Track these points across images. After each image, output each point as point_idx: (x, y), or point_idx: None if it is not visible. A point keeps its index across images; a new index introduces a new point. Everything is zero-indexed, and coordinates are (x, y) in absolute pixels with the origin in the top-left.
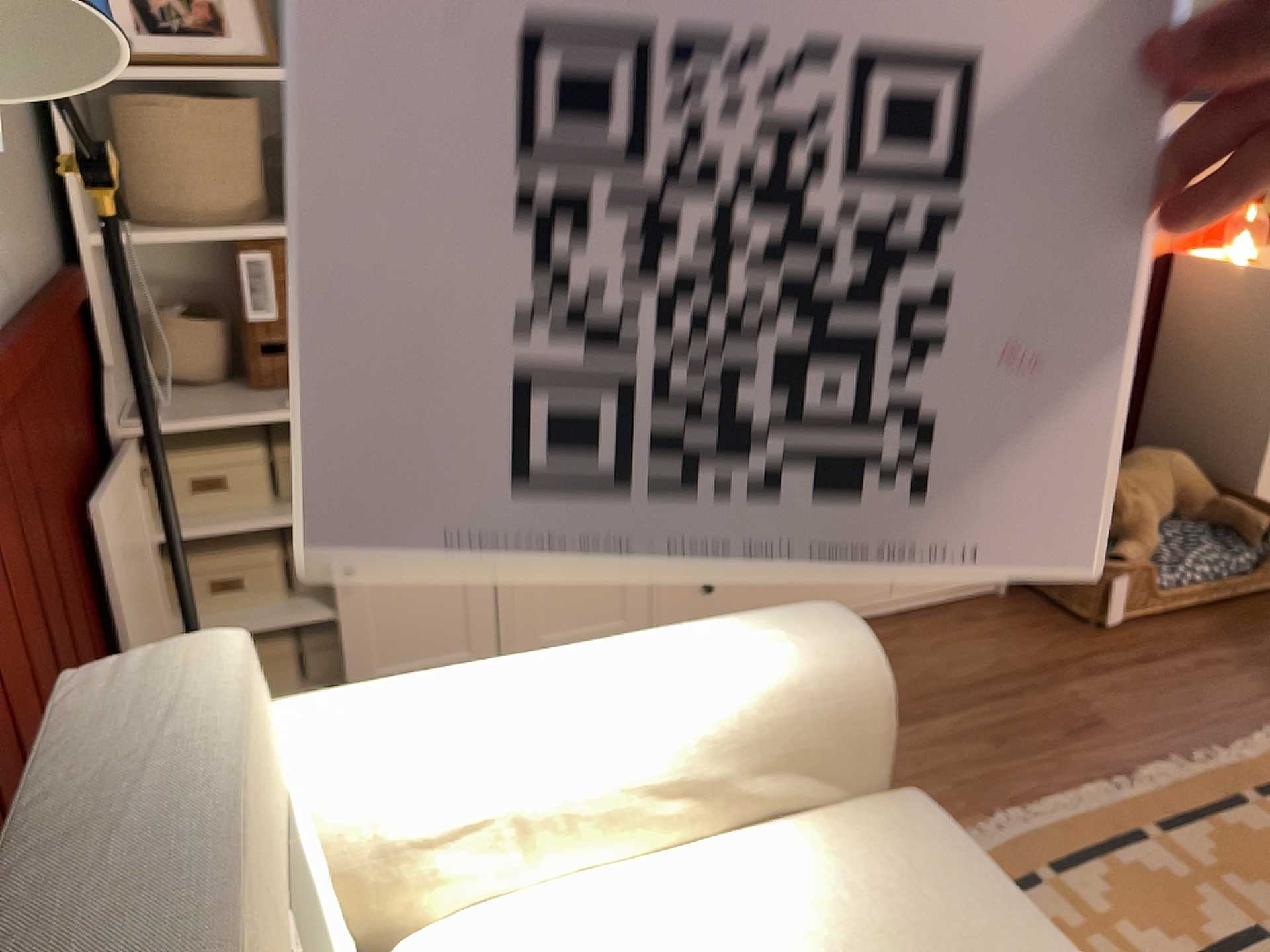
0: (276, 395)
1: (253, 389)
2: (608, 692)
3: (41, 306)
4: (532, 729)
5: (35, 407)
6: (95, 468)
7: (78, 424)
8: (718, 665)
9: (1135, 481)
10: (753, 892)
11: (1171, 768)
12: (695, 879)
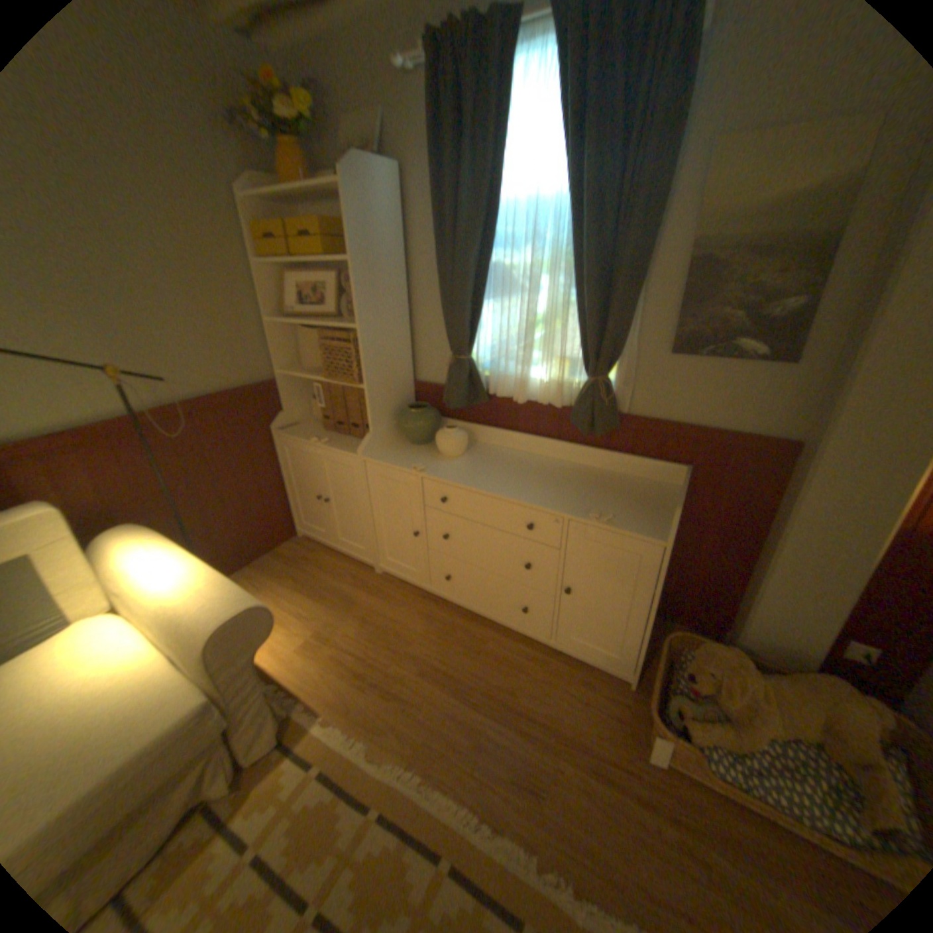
0: (324, 433)
1: (324, 429)
2: (159, 584)
3: (215, 395)
4: (138, 580)
5: (200, 424)
6: (264, 441)
7: (250, 428)
8: (183, 599)
9: (775, 692)
10: (126, 677)
11: (524, 859)
12: (136, 659)
